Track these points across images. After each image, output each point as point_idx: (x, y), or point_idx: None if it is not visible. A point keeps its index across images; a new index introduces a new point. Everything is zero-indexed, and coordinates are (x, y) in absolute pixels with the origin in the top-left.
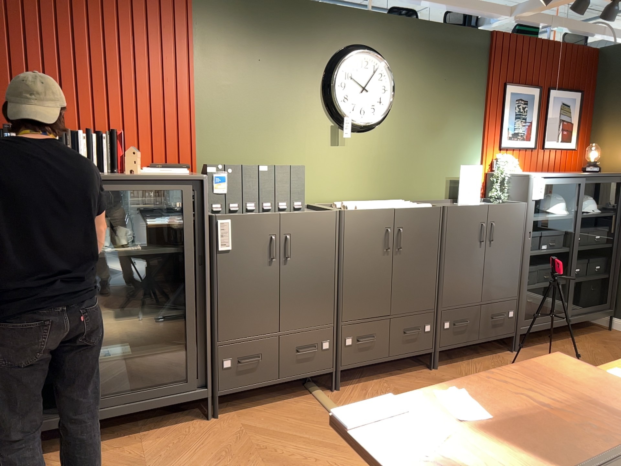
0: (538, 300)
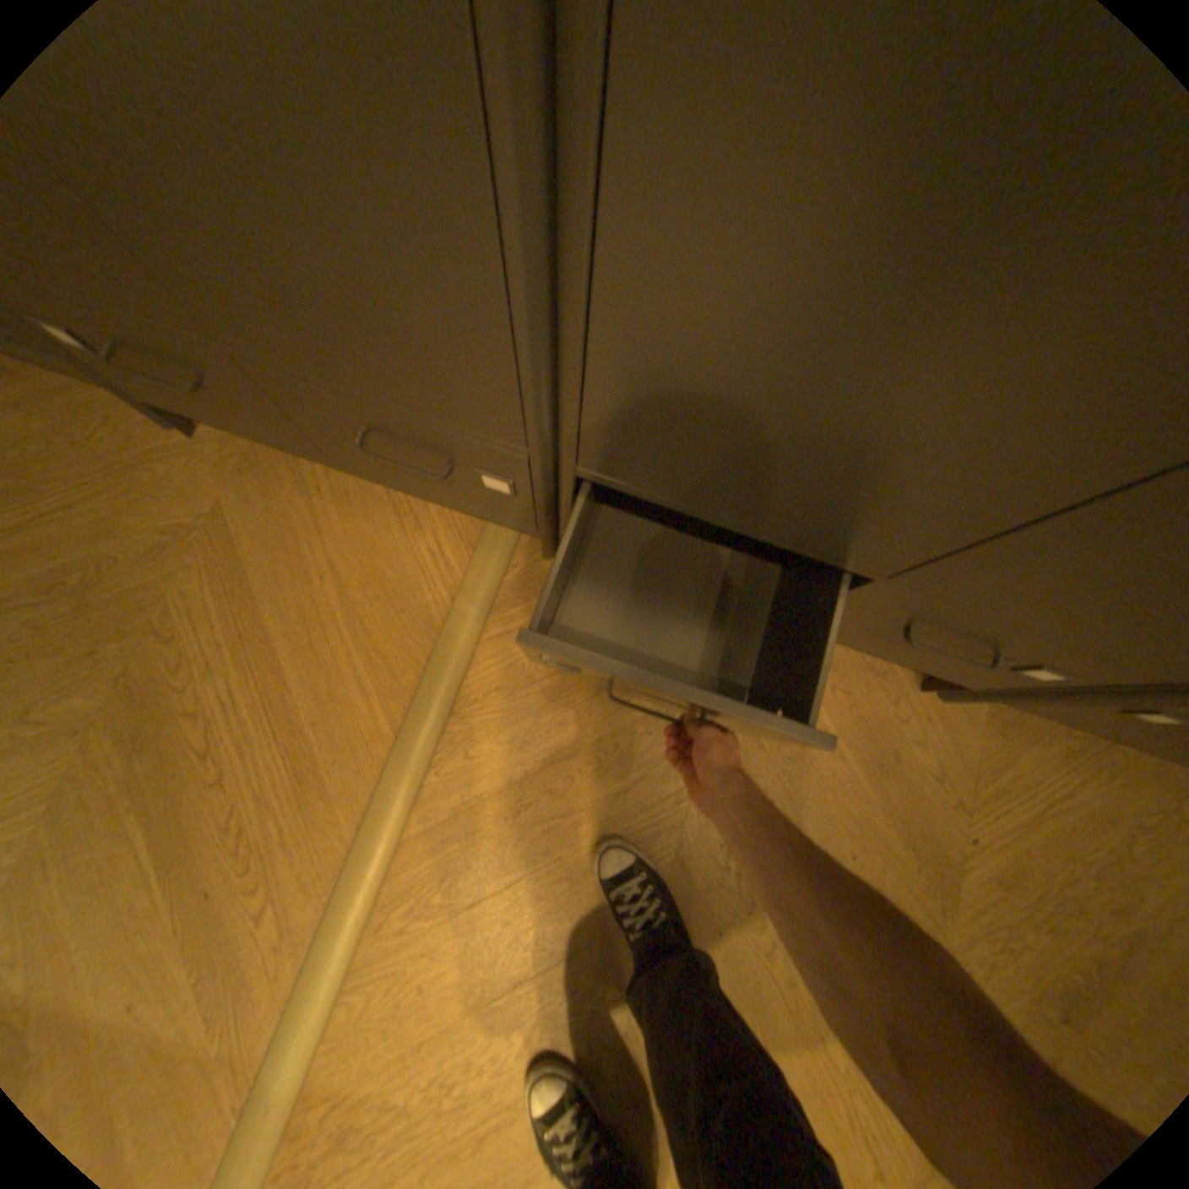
0: None
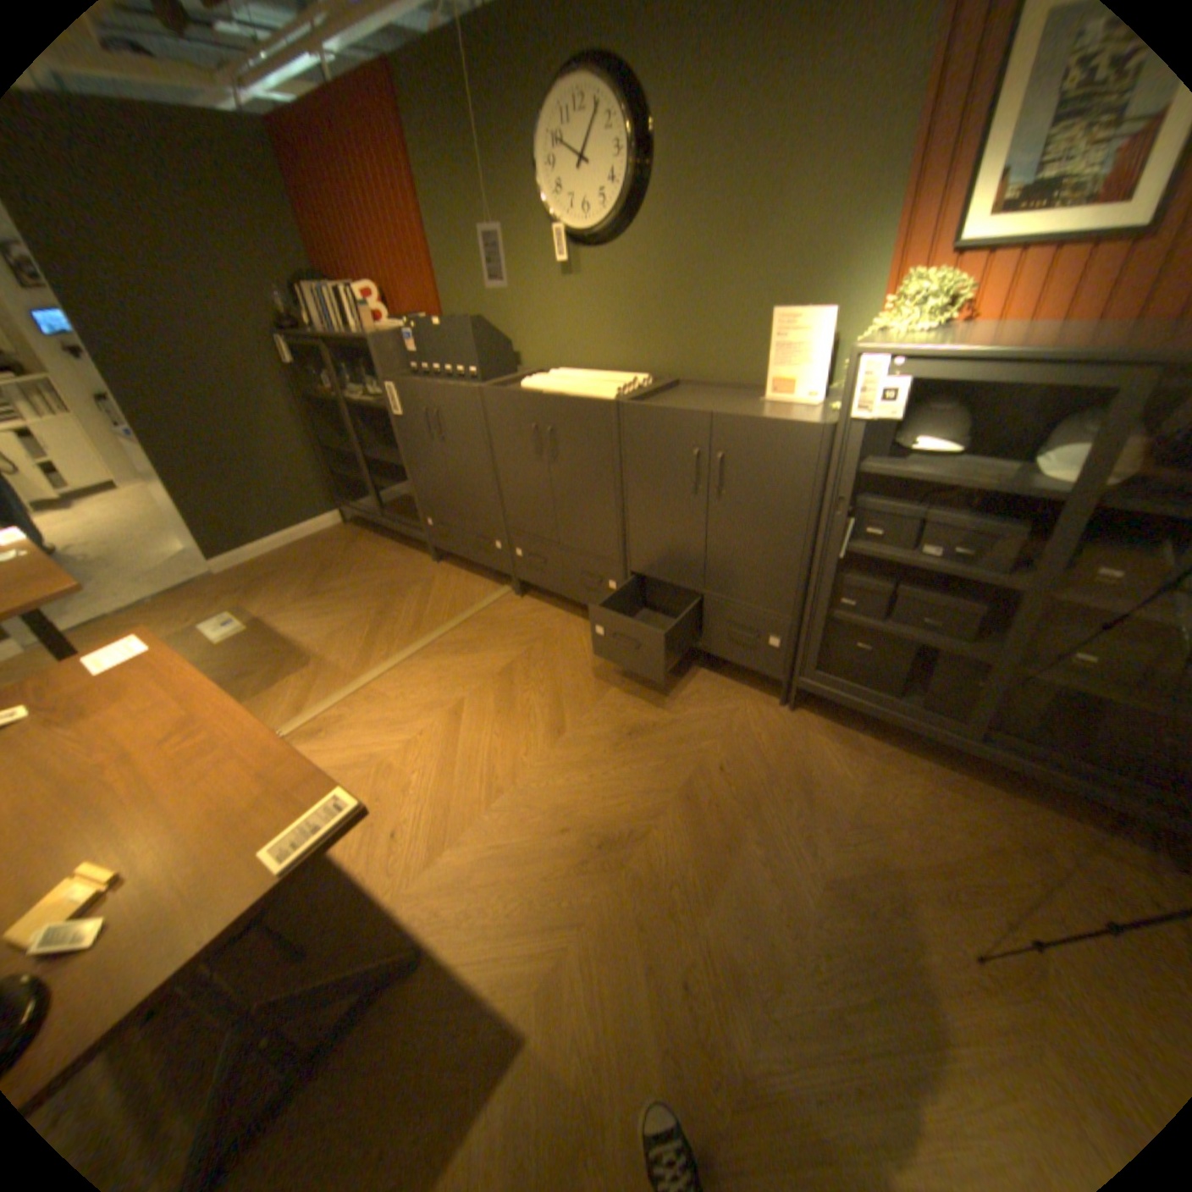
0: (894, 658)
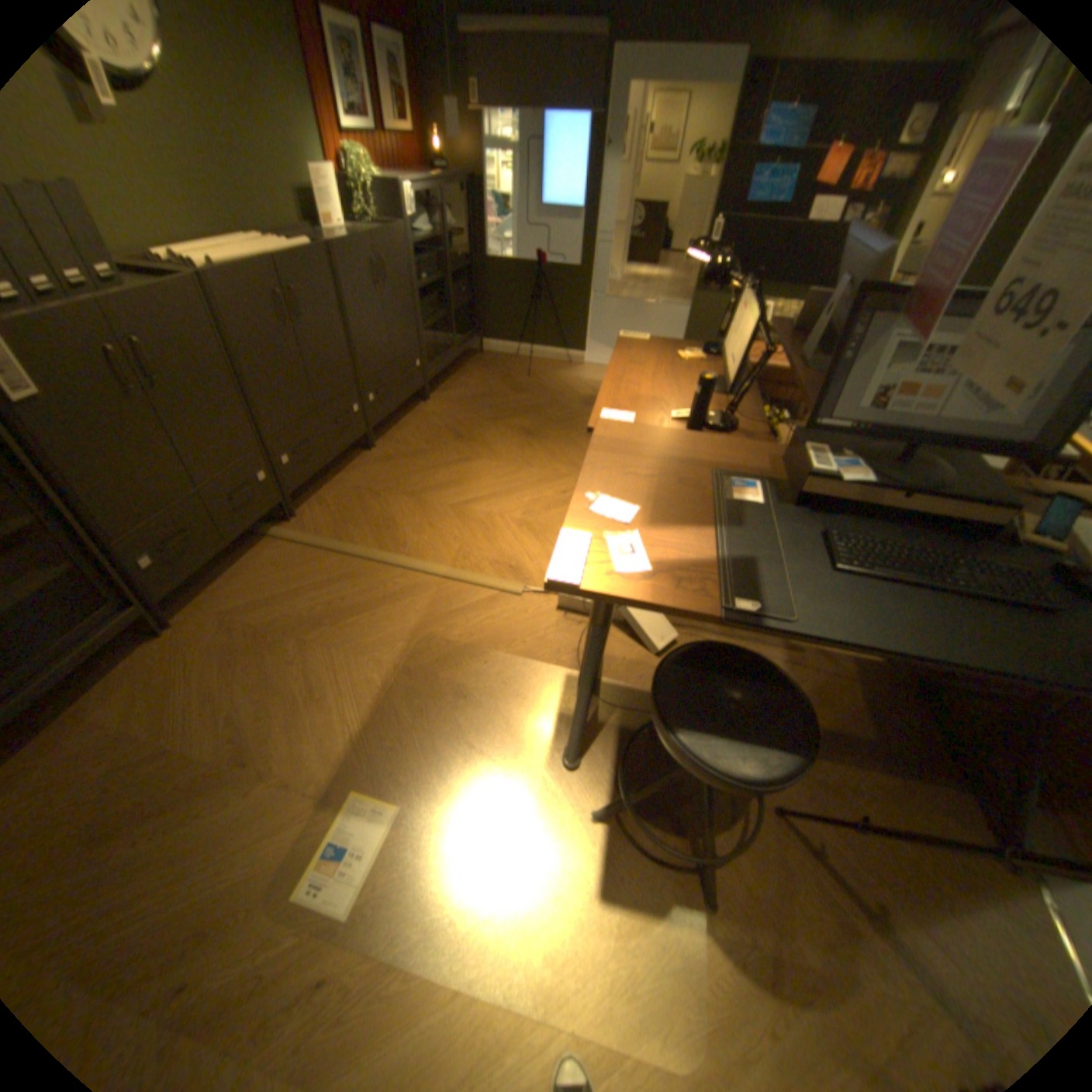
0: (430, 340)
